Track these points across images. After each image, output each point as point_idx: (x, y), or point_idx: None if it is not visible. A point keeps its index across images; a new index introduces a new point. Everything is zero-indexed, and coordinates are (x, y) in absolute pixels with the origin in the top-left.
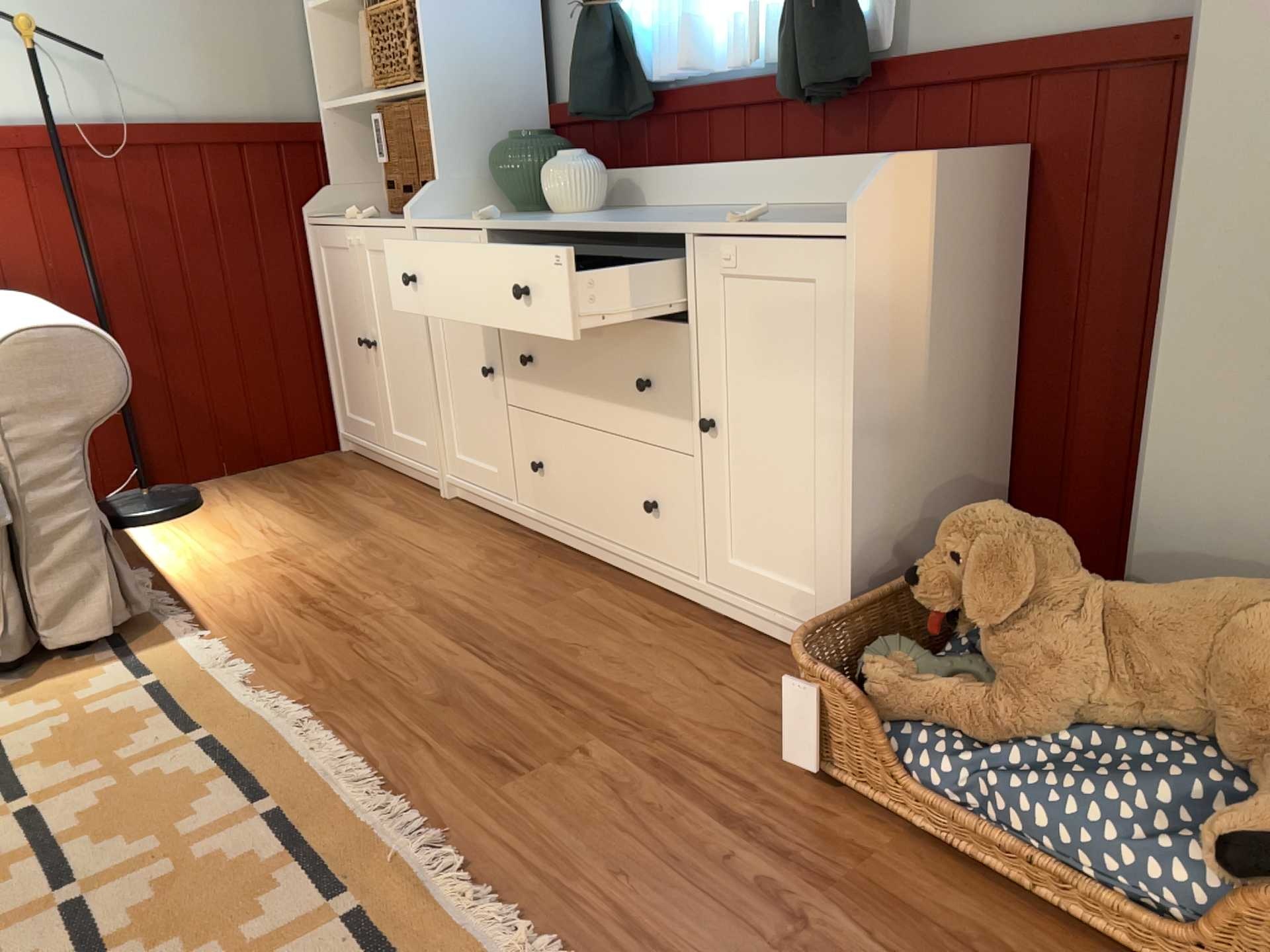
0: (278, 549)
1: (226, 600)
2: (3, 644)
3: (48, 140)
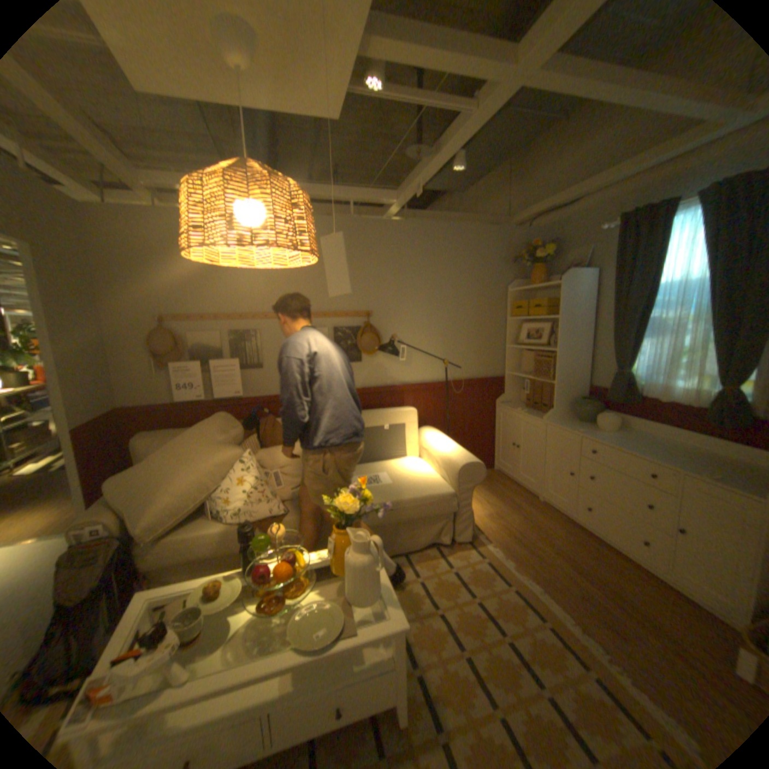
0: (495, 512)
1: (490, 531)
2: (448, 540)
3: (439, 385)
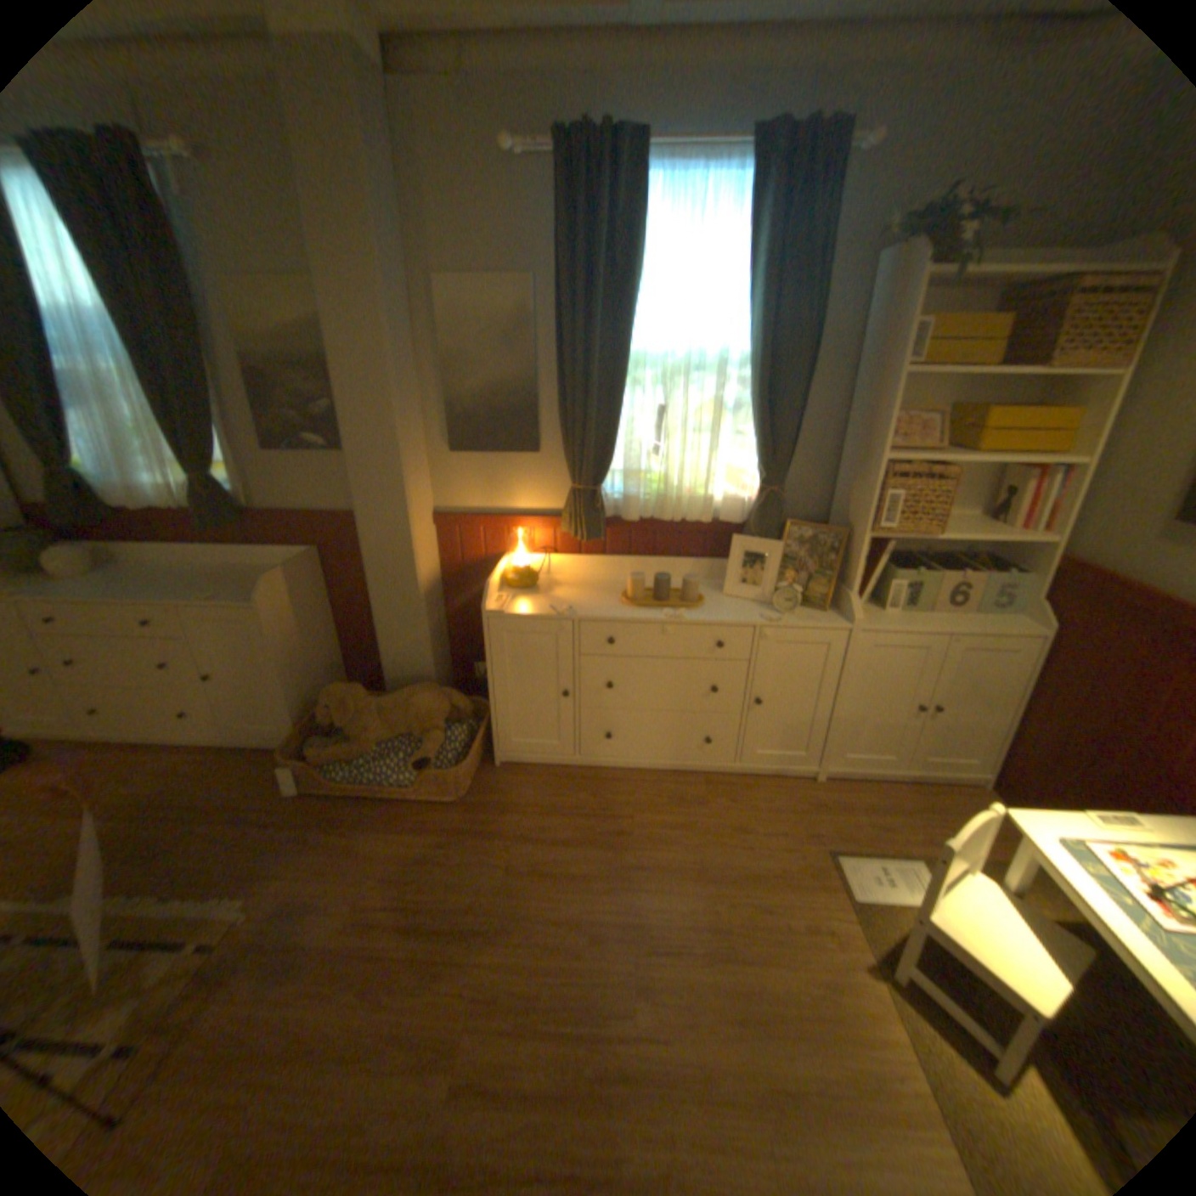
0: None
1: None
2: None
3: None
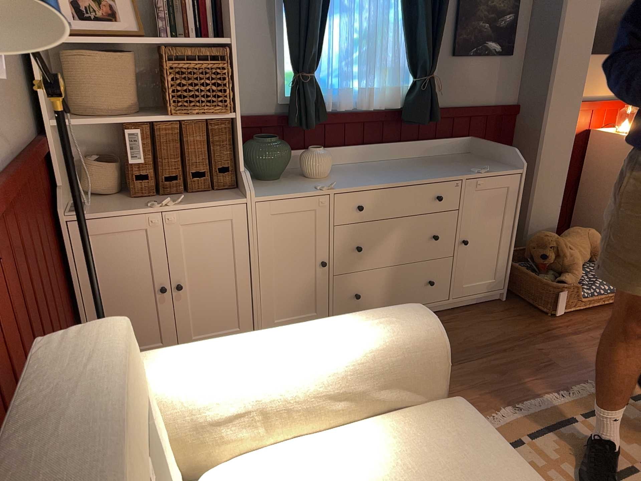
0: None
1: None
2: None
3: None
